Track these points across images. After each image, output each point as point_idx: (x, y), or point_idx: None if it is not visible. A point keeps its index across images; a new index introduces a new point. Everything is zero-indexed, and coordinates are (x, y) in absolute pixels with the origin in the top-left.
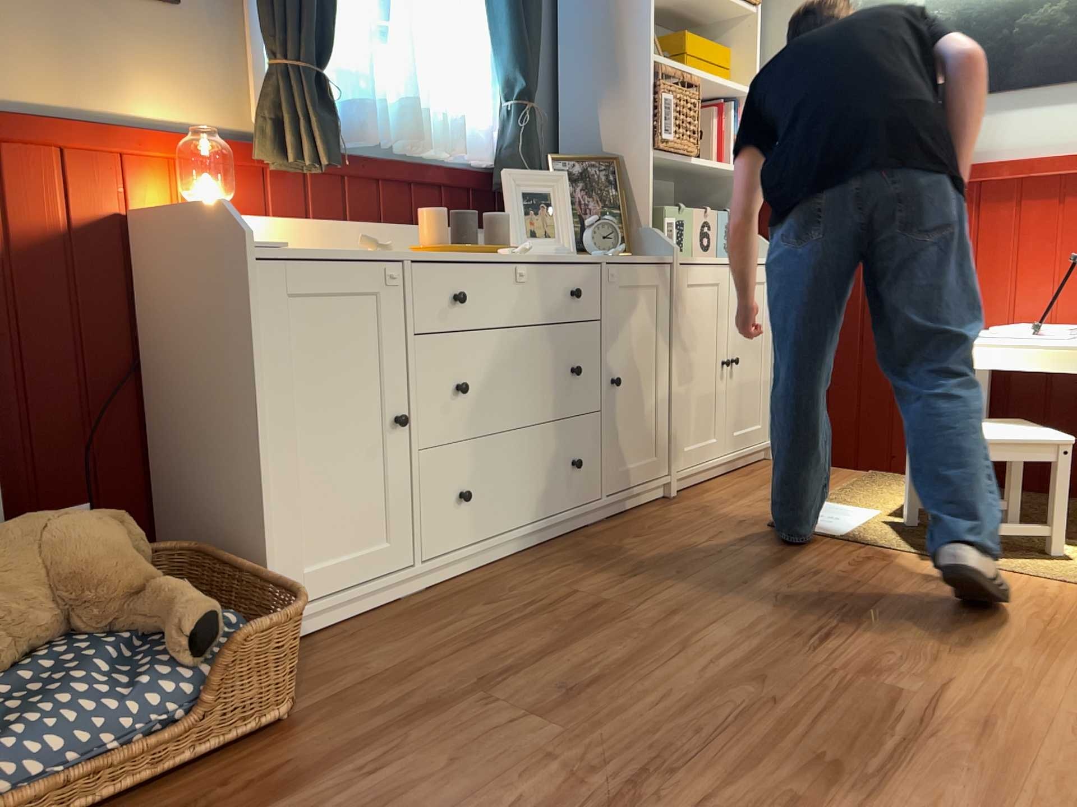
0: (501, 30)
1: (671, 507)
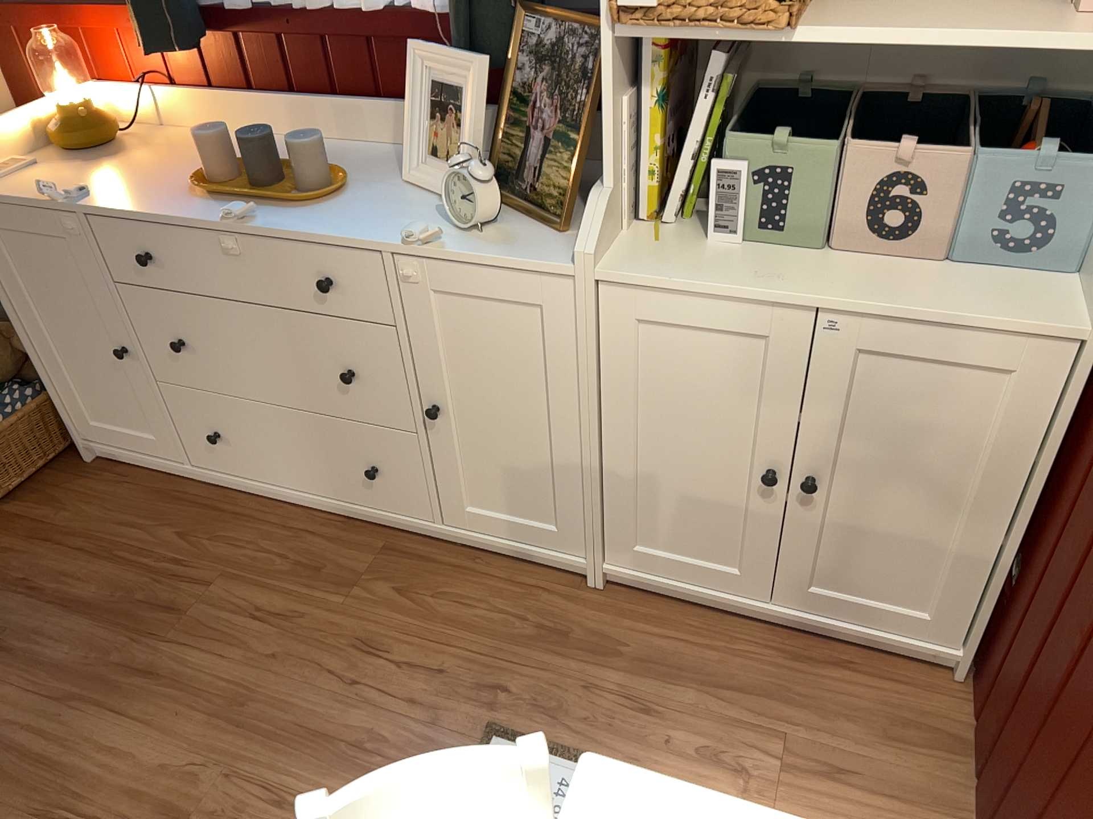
0: None
1: (550, 596)
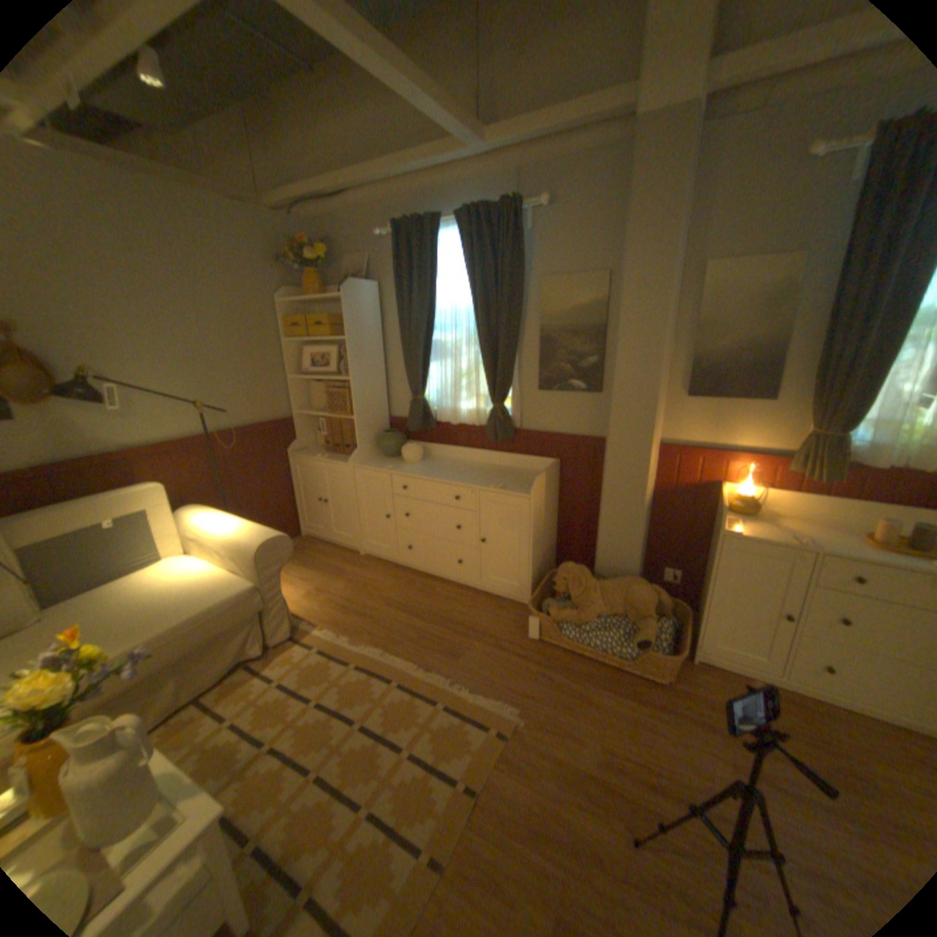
0: None
1: None
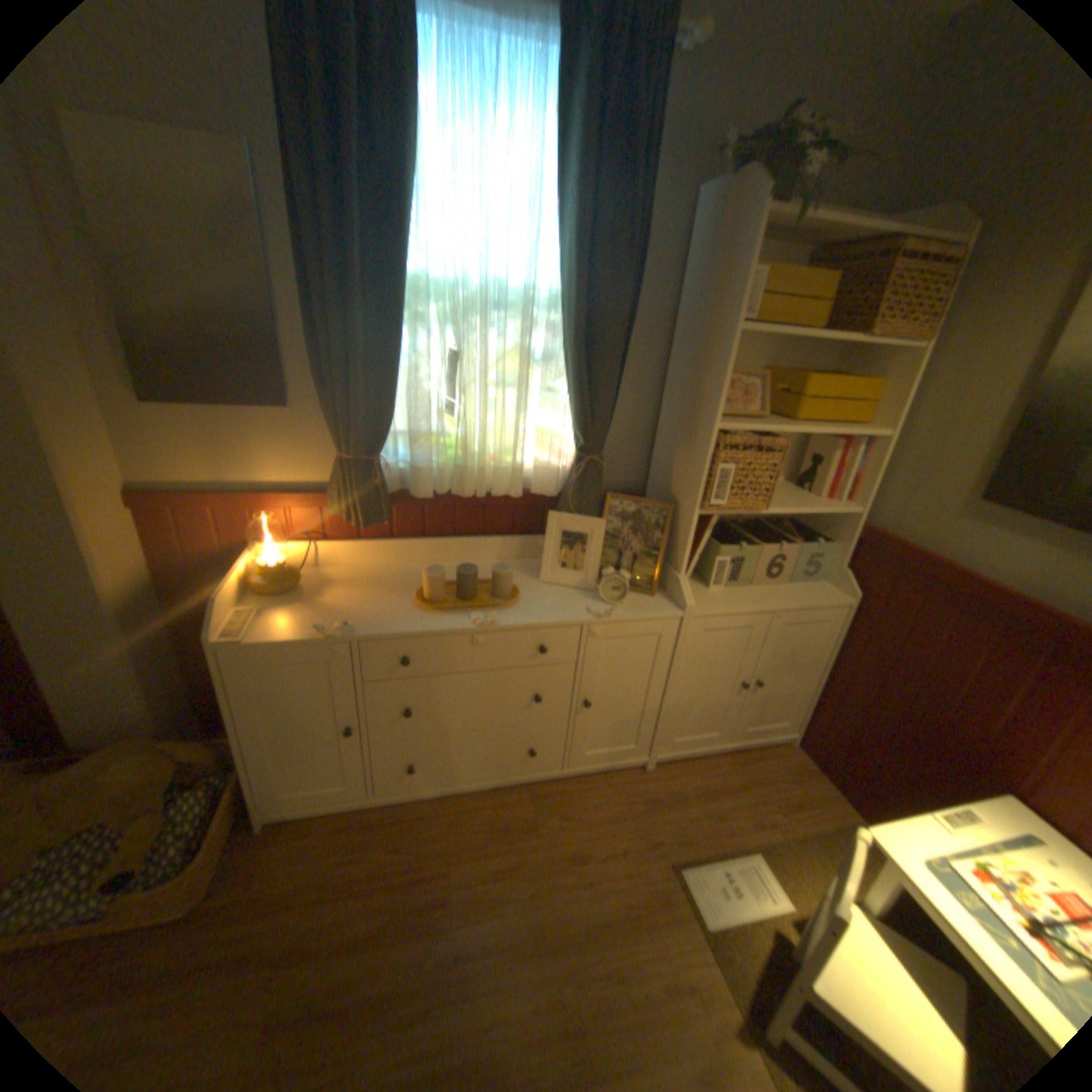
0: (571, 394)
1: (633, 786)
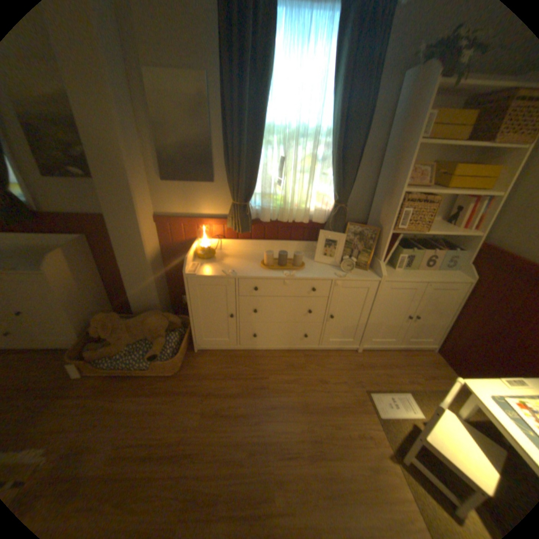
0: (334, 176)
1: (351, 358)
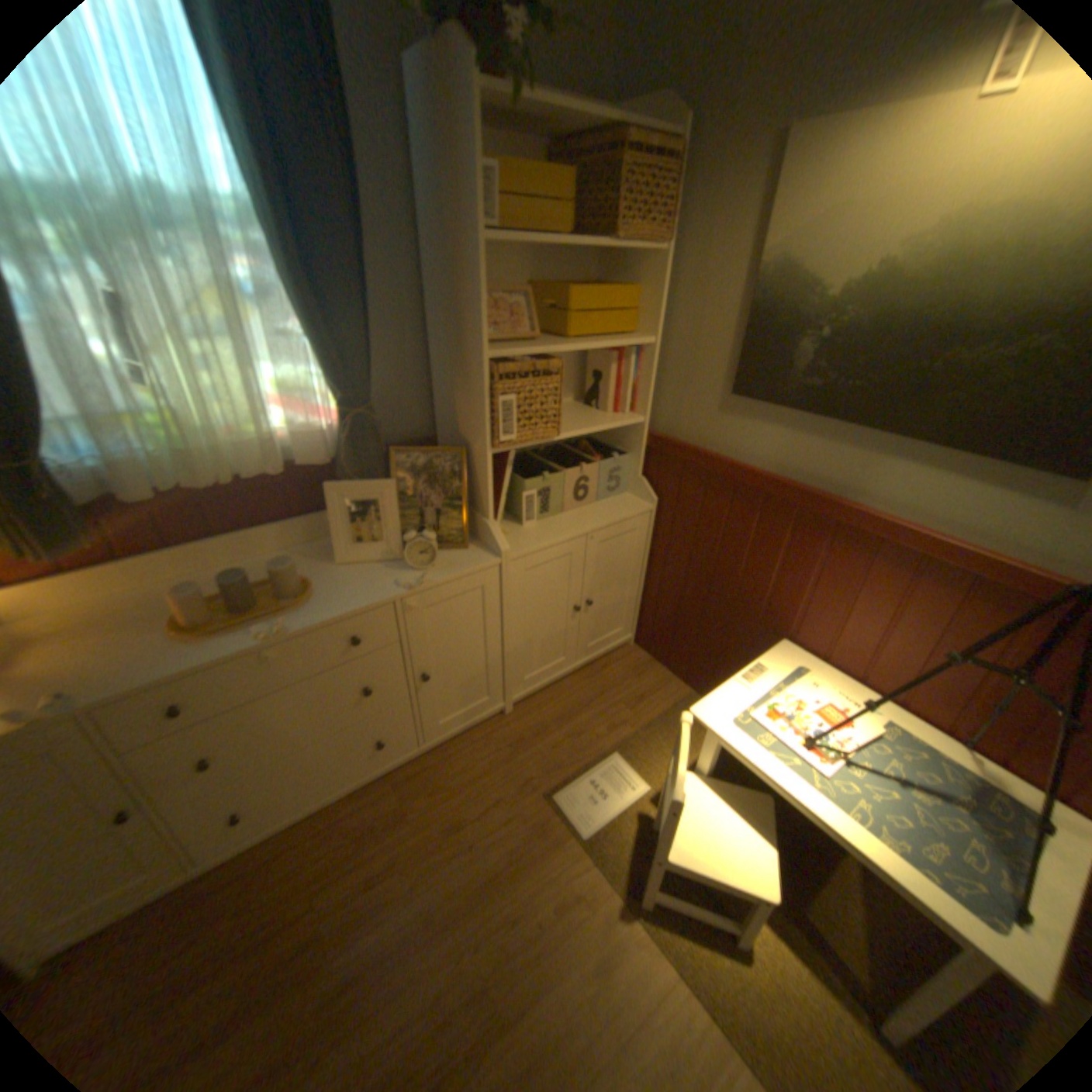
0: (309, 336)
1: (495, 733)
